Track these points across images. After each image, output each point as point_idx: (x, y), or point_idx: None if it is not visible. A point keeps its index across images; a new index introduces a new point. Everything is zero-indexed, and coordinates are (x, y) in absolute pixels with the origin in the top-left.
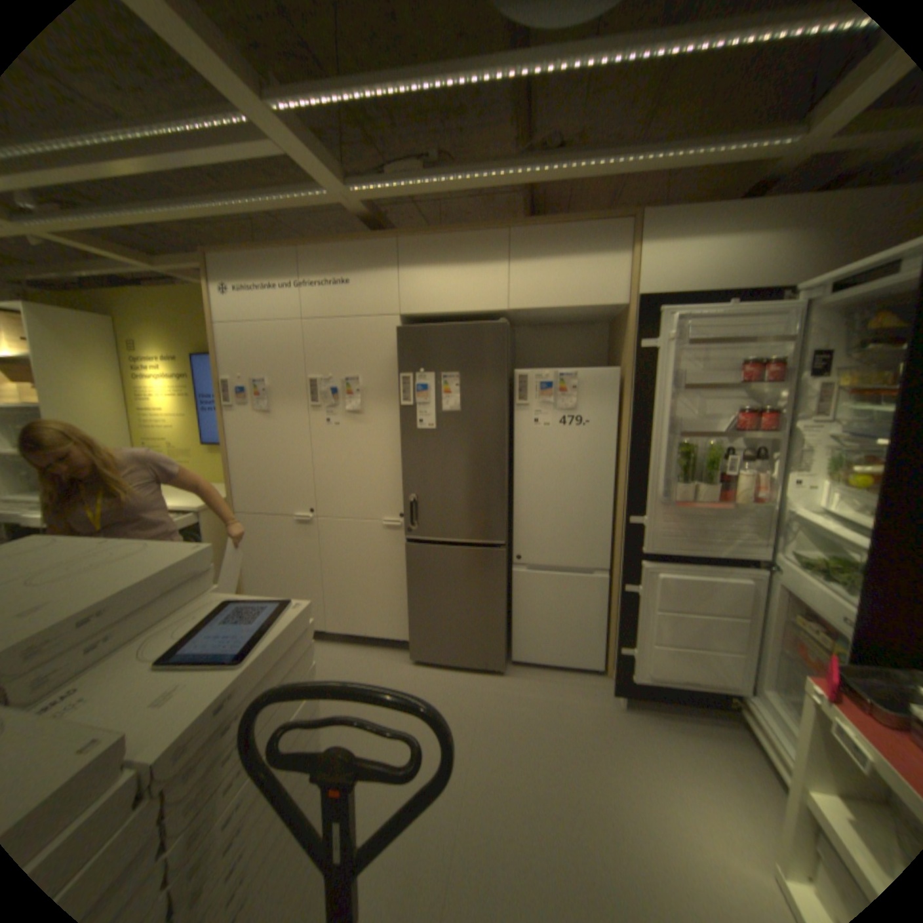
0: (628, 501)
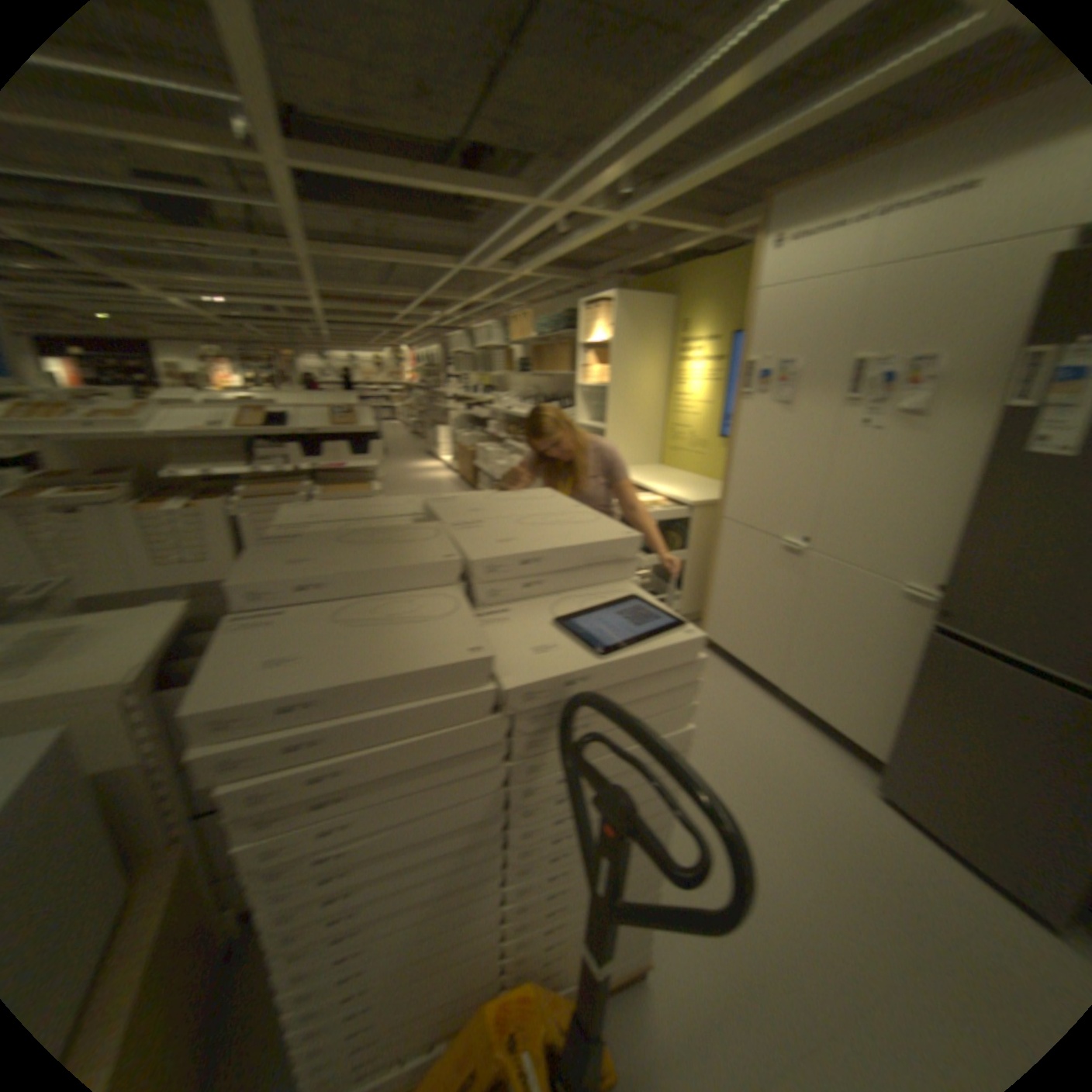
0: None
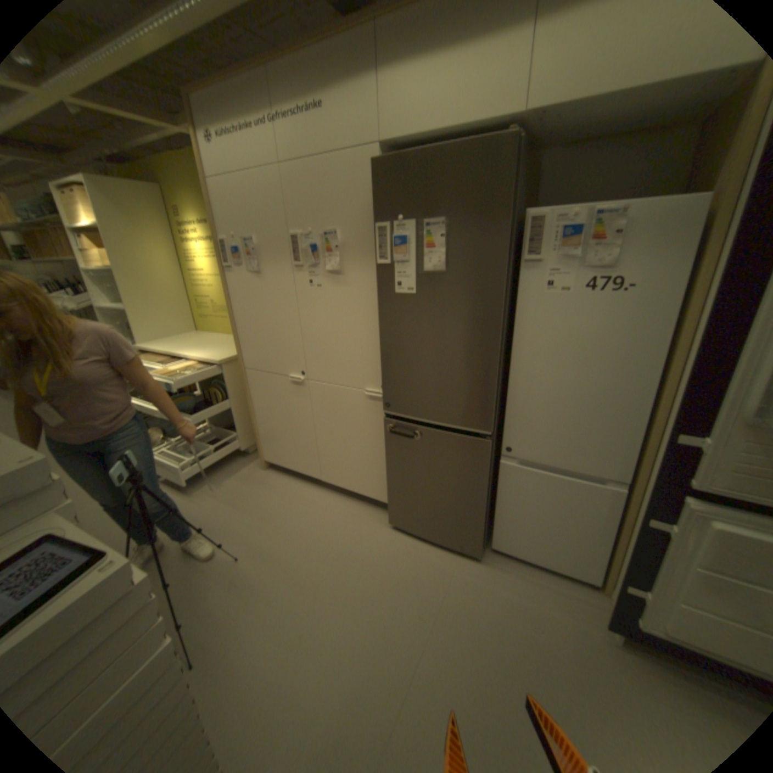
0: (681, 411)
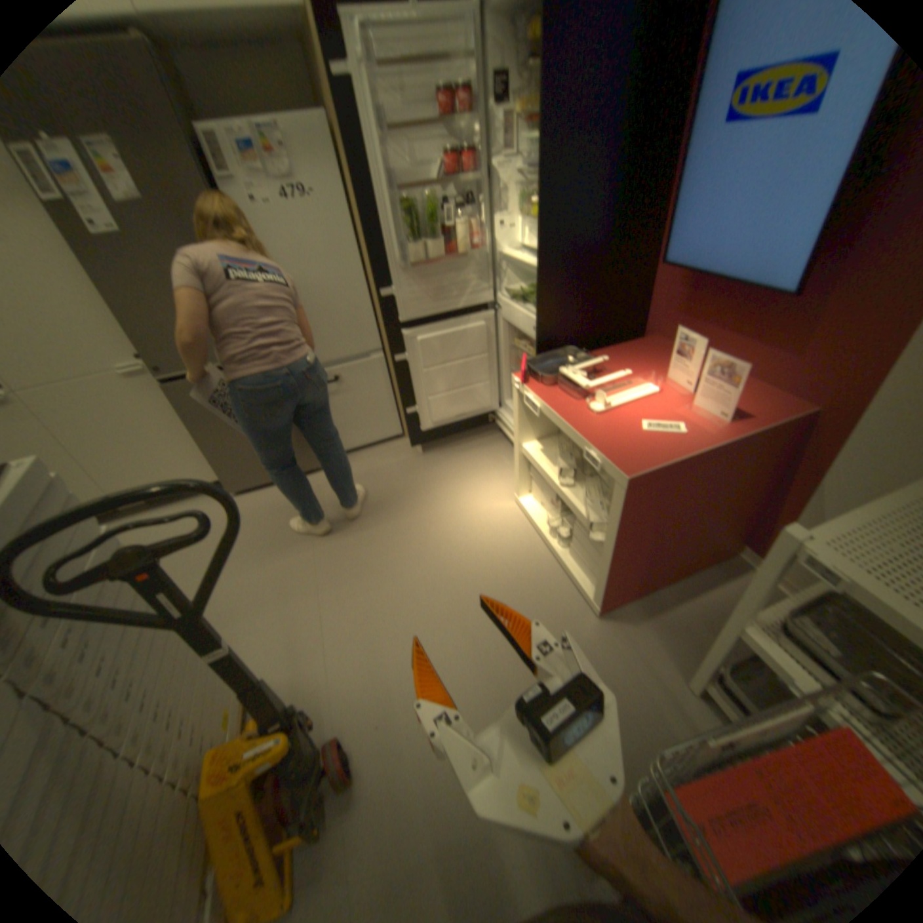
0: (372, 273)
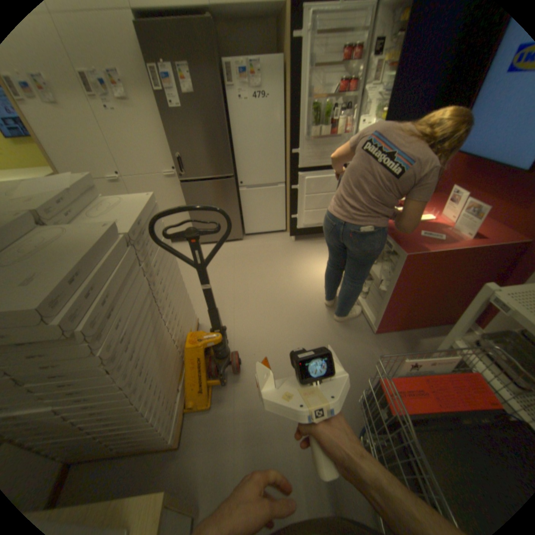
0: (290, 141)
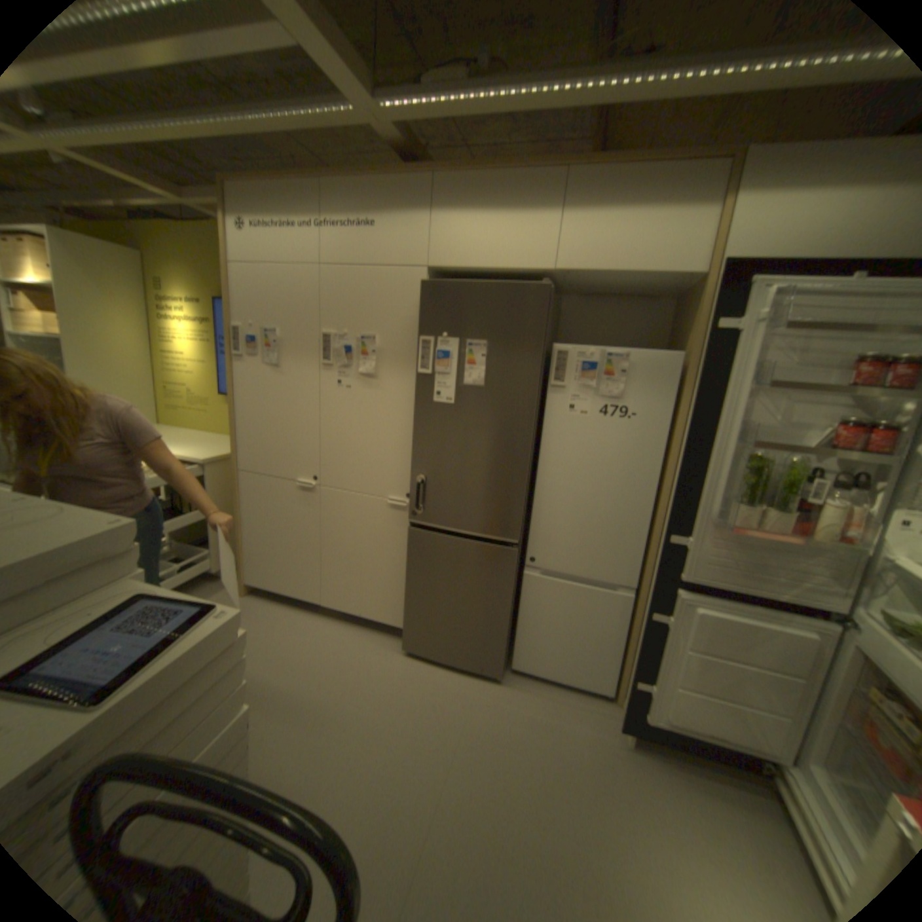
0: (671, 516)
